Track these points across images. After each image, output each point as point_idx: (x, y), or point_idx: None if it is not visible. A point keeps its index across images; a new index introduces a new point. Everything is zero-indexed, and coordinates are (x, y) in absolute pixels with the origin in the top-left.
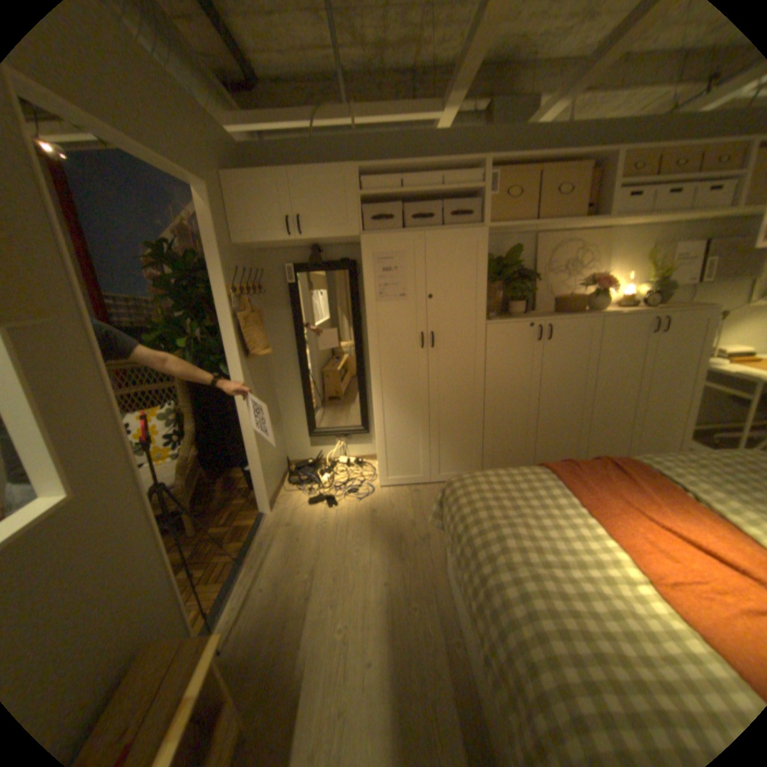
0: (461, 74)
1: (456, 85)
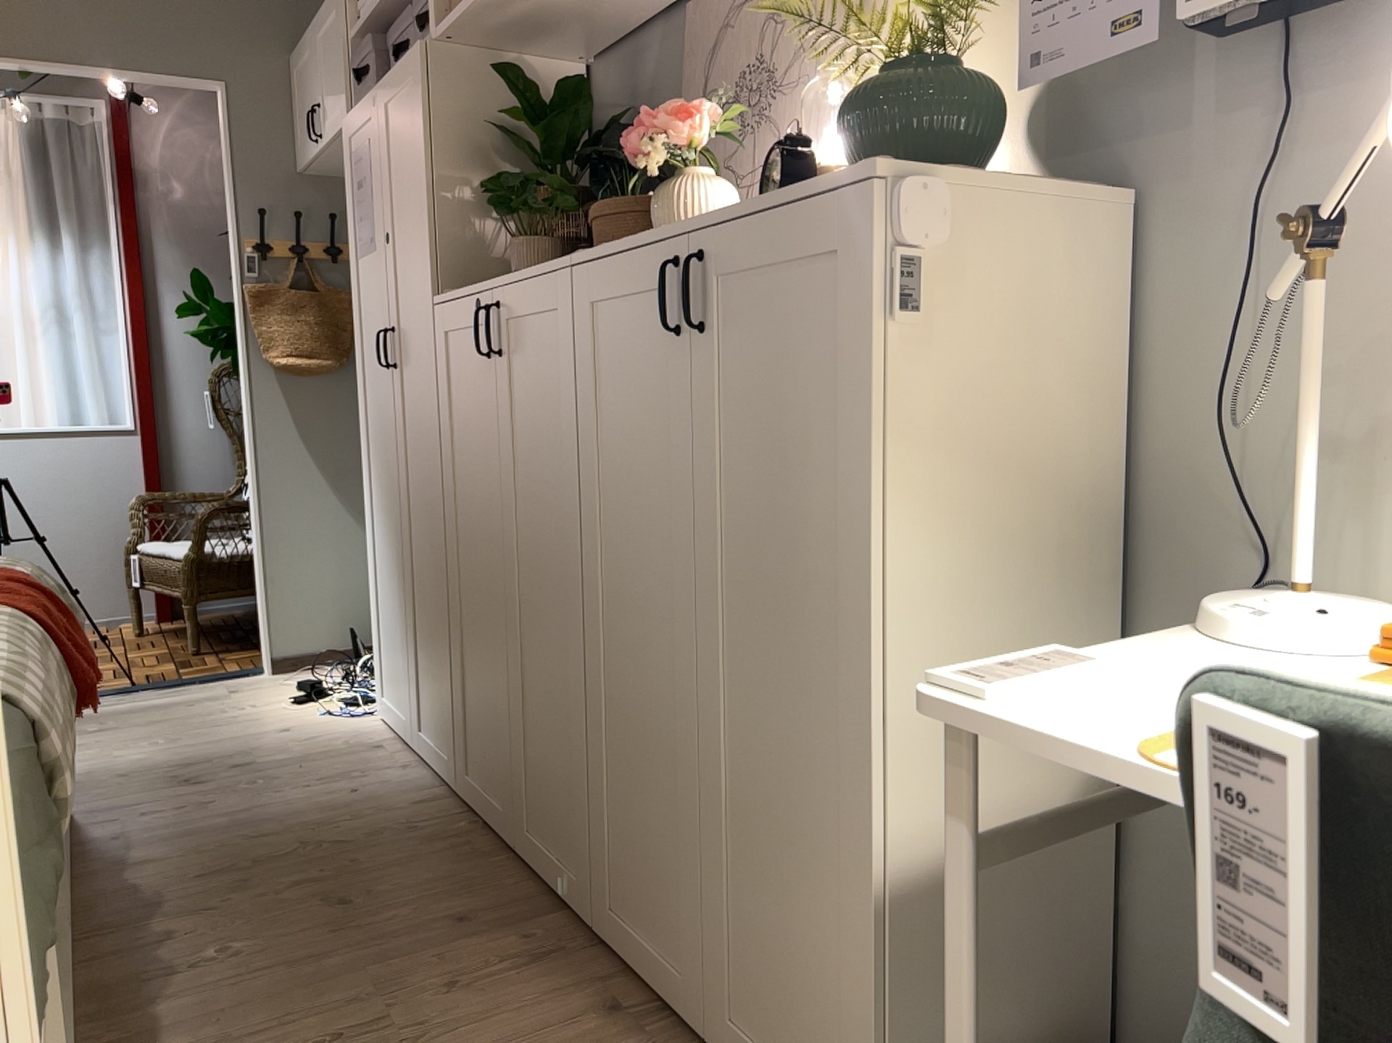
0: None
1: None
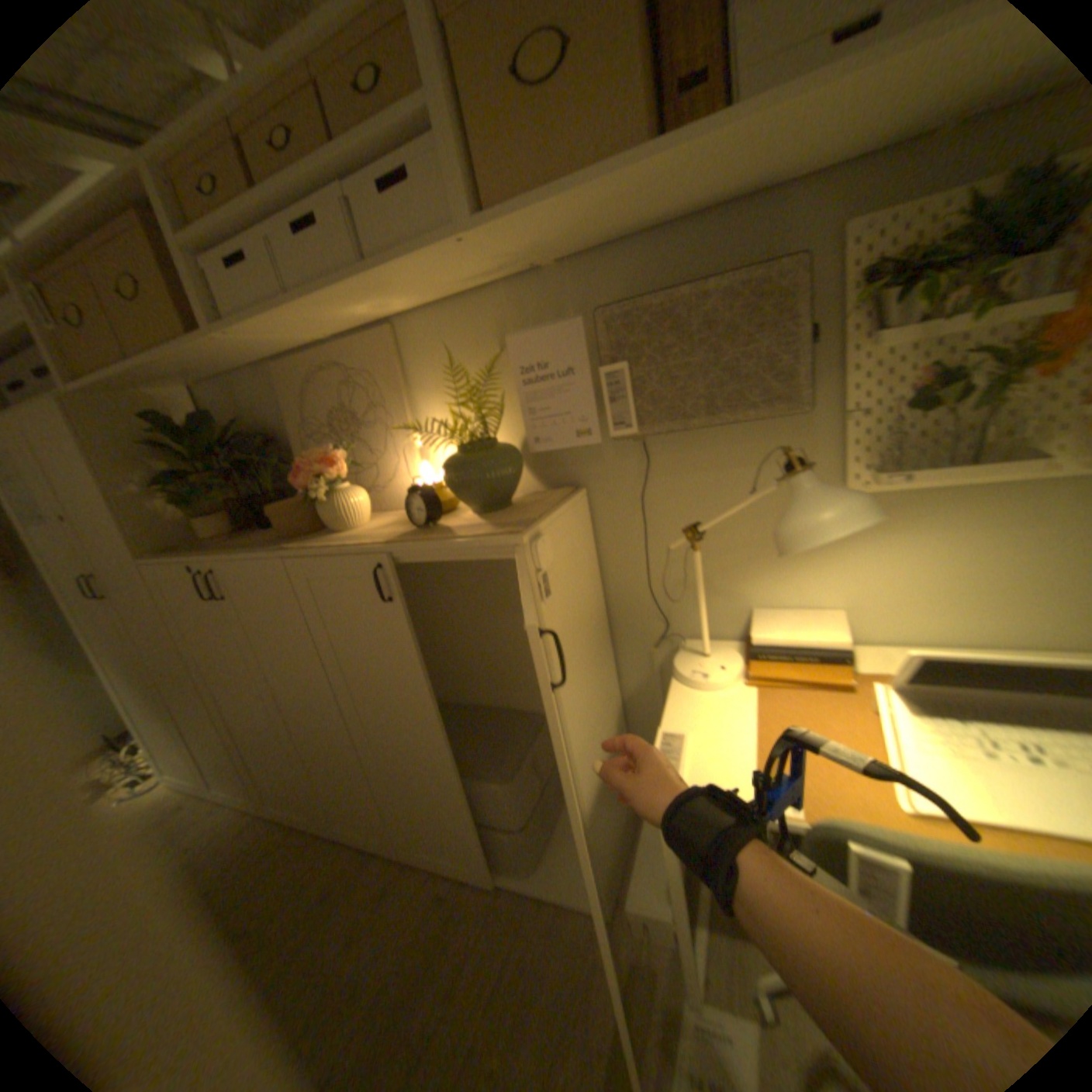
0: None
1: None
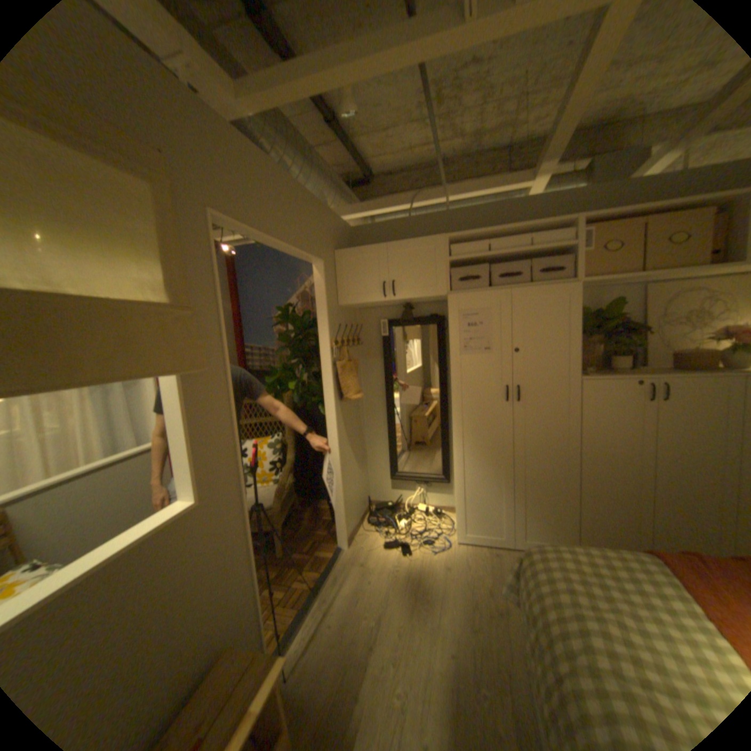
0: (549, 149)
1: (544, 158)
